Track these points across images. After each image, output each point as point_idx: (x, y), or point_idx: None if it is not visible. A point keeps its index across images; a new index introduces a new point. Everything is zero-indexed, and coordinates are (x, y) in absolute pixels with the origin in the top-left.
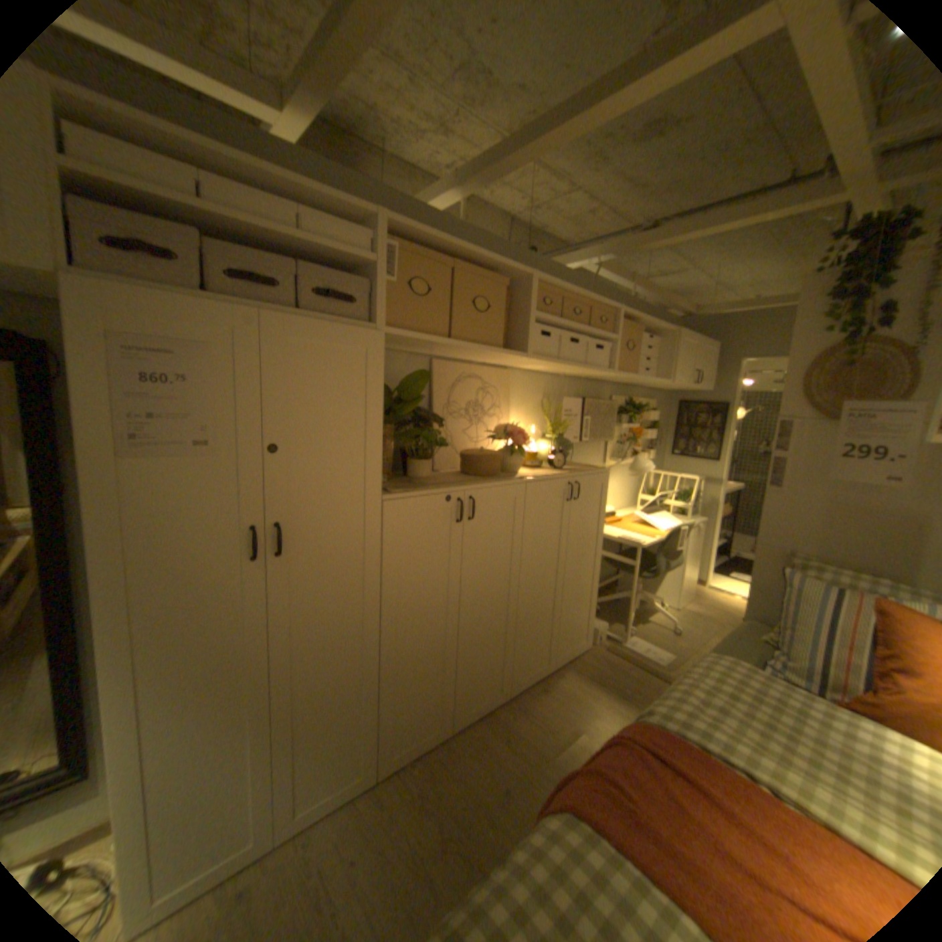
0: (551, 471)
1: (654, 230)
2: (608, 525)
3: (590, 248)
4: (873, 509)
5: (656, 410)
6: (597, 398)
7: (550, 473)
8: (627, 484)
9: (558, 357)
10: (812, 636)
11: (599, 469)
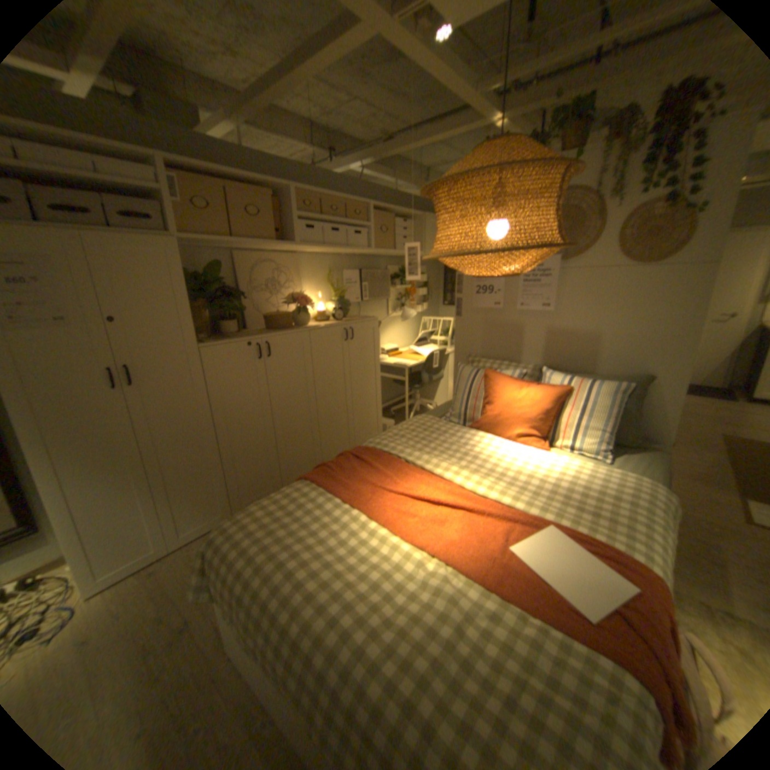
0: (333, 321)
1: (389, 141)
2: (391, 356)
3: (353, 154)
4: (502, 322)
5: (428, 273)
6: (376, 268)
7: (330, 323)
8: (410, 328)
9: (323, 242)
10: (461, 396)
11: (370, 317)
